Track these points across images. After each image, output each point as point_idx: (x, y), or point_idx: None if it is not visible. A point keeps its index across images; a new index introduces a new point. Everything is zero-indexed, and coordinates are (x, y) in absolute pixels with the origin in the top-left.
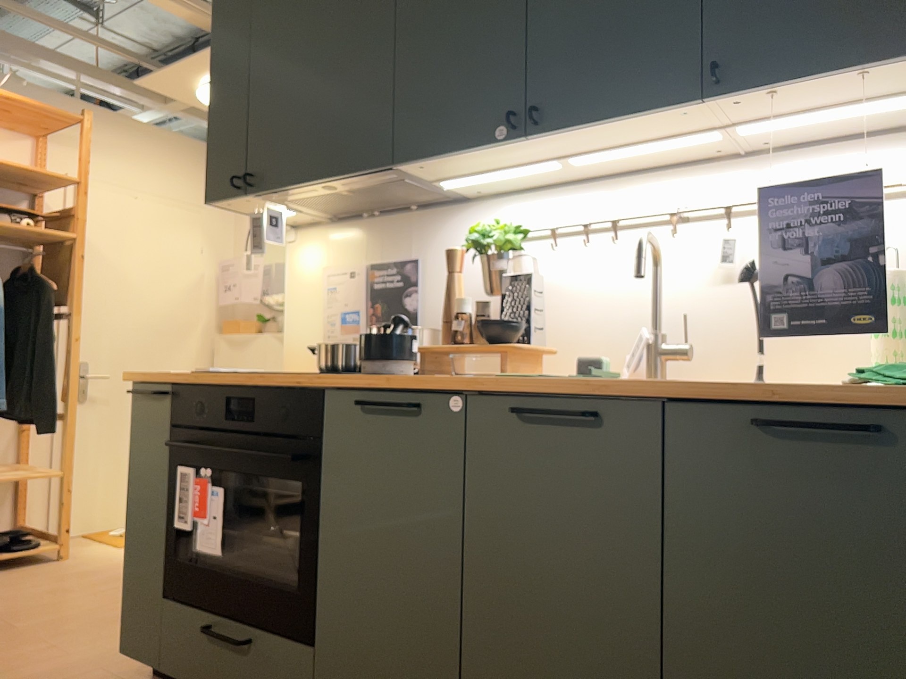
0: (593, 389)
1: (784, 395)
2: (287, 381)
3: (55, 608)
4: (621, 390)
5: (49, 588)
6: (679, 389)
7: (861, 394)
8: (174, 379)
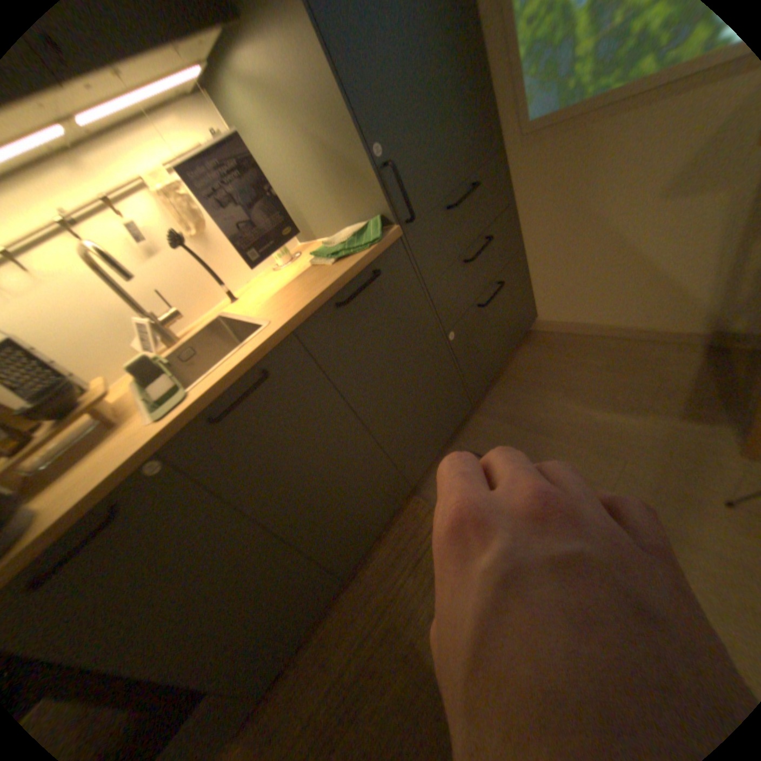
0: (253, 359)
1: (341, 282)
2: None
3: None
4: (269, 345)
5: None
6: (300, 317)
7: (366, 260)
8: None
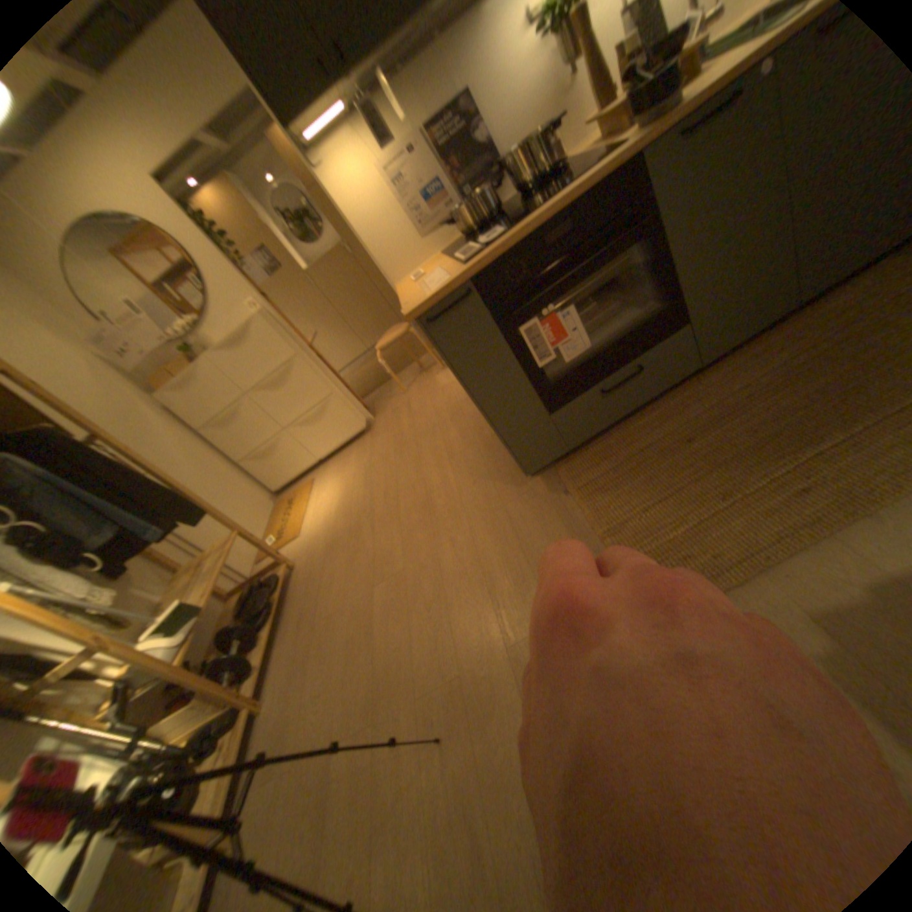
0: None
1: None
2: (595, 176)
3: (380, 551)
4: None
5: (340, 562)
6: None
7: None
8: (466, 274)
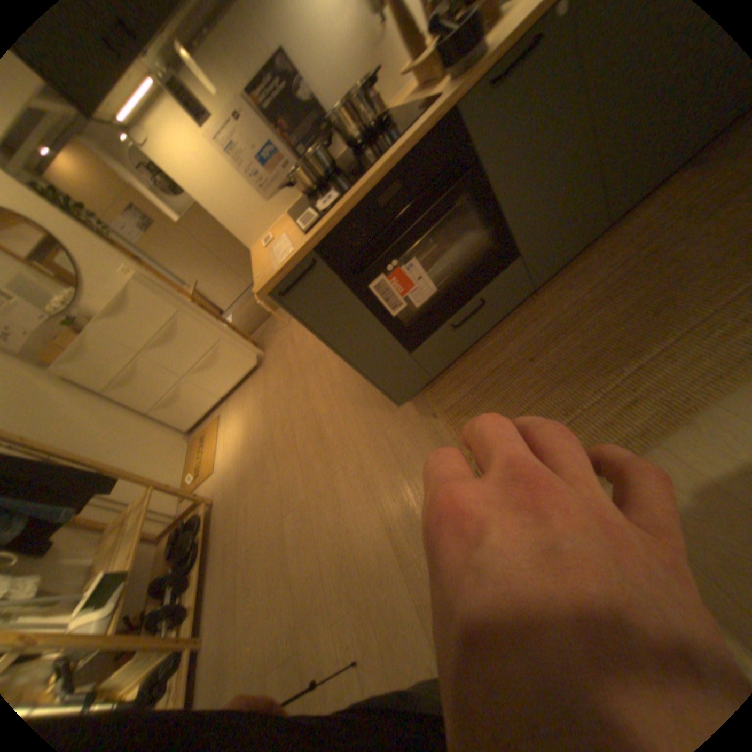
0: None
1: None
2: (417, 133)
3: (283, 482)
4: None
5: (251, 495)
6: None
7: None
8: (308, 243)
